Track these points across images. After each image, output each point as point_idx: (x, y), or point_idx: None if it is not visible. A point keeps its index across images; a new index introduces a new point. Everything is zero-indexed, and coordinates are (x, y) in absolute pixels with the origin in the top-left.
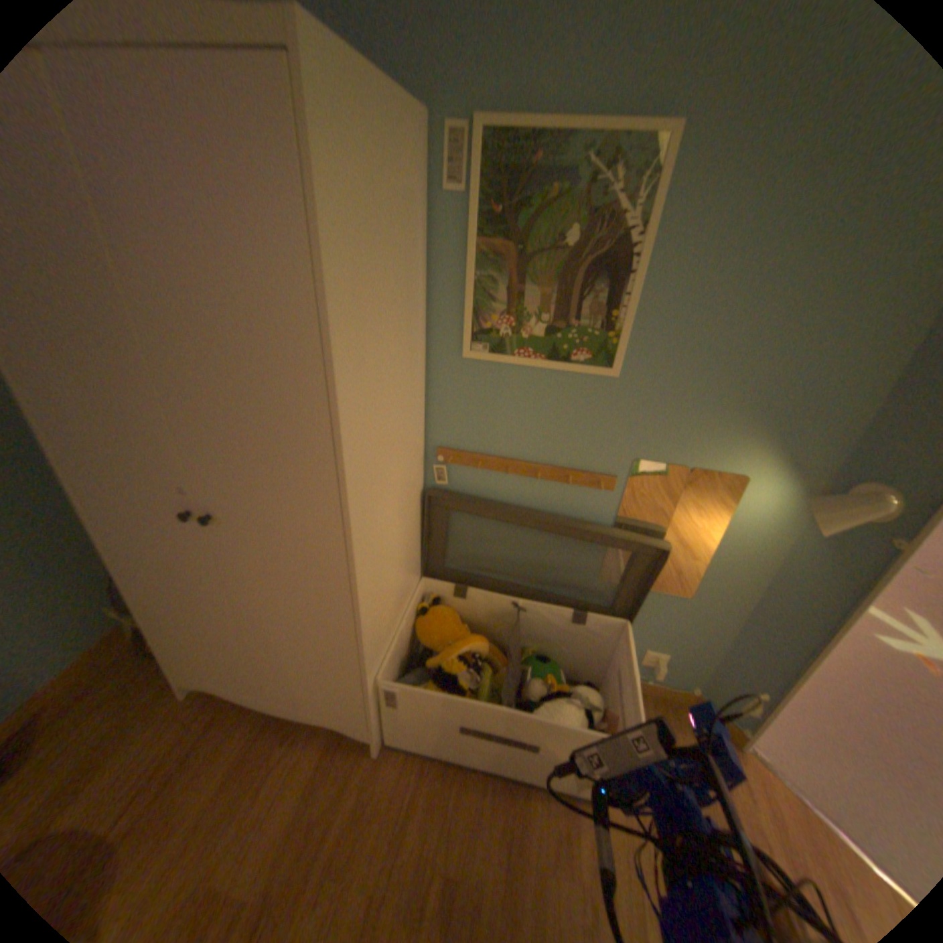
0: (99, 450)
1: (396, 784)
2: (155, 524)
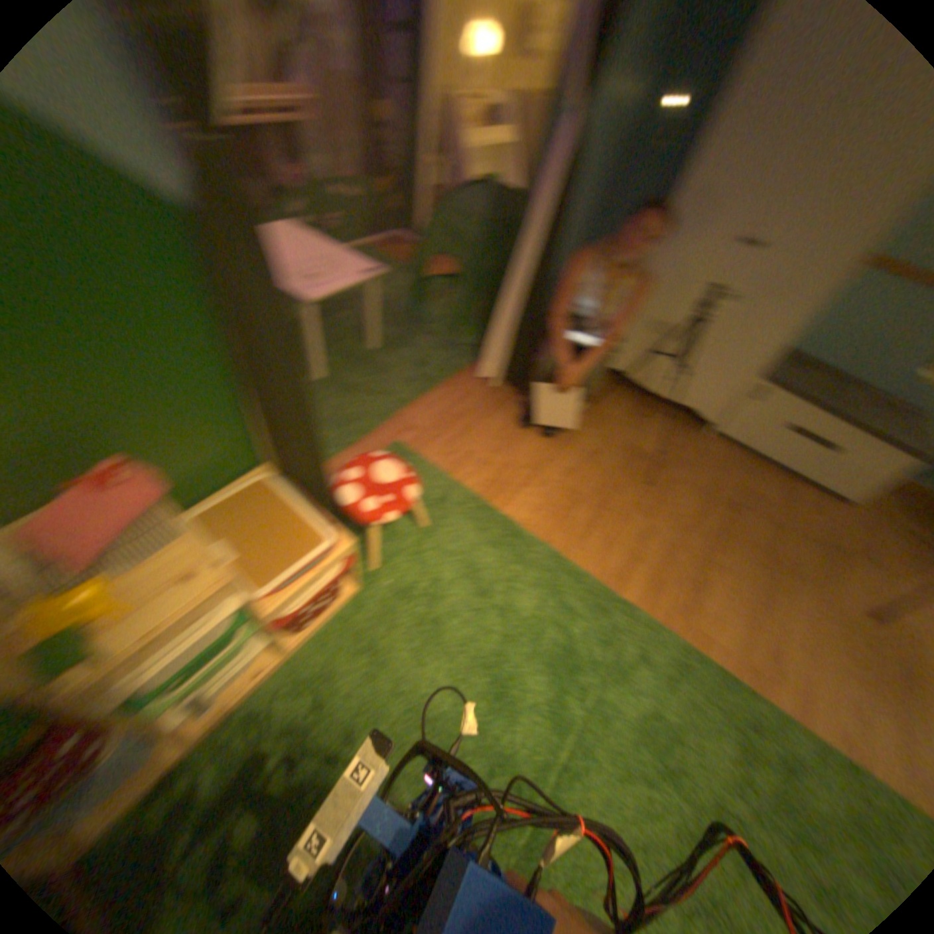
0: (724, 195)
1: (720, 452)
2: (712, 248)
